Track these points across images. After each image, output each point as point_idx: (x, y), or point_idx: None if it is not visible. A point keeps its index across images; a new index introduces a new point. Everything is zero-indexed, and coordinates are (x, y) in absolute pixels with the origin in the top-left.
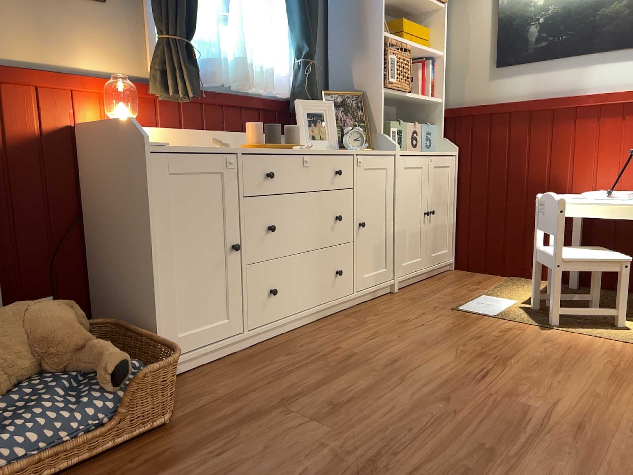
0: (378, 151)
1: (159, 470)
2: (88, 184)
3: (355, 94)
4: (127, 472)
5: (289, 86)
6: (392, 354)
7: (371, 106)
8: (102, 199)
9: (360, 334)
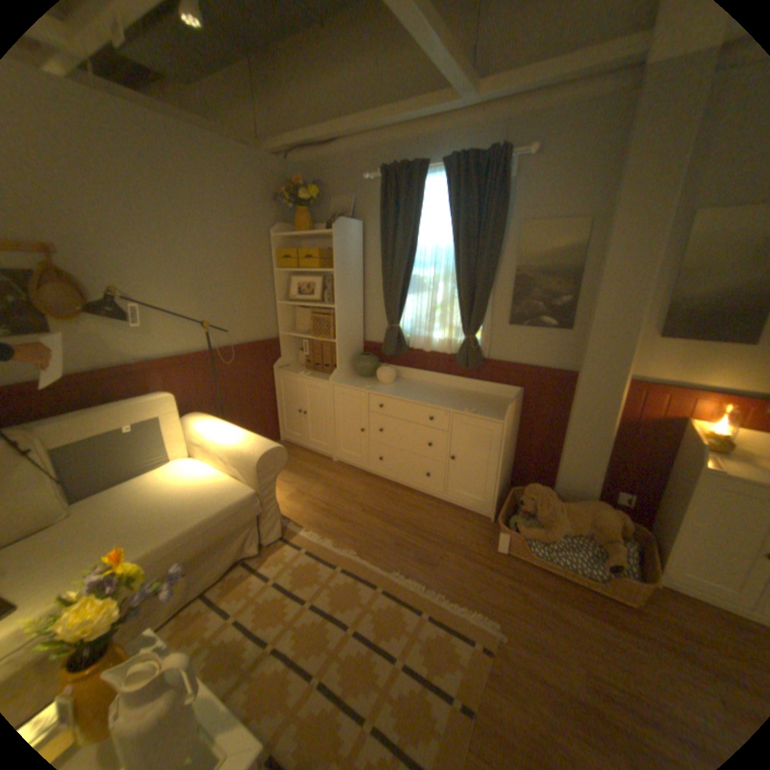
0: None
1: (608, 623)
2: (681, 456)
3: None
4: (596, 610)
5: None
6: None
7: None
8: (681, 471)
9: None
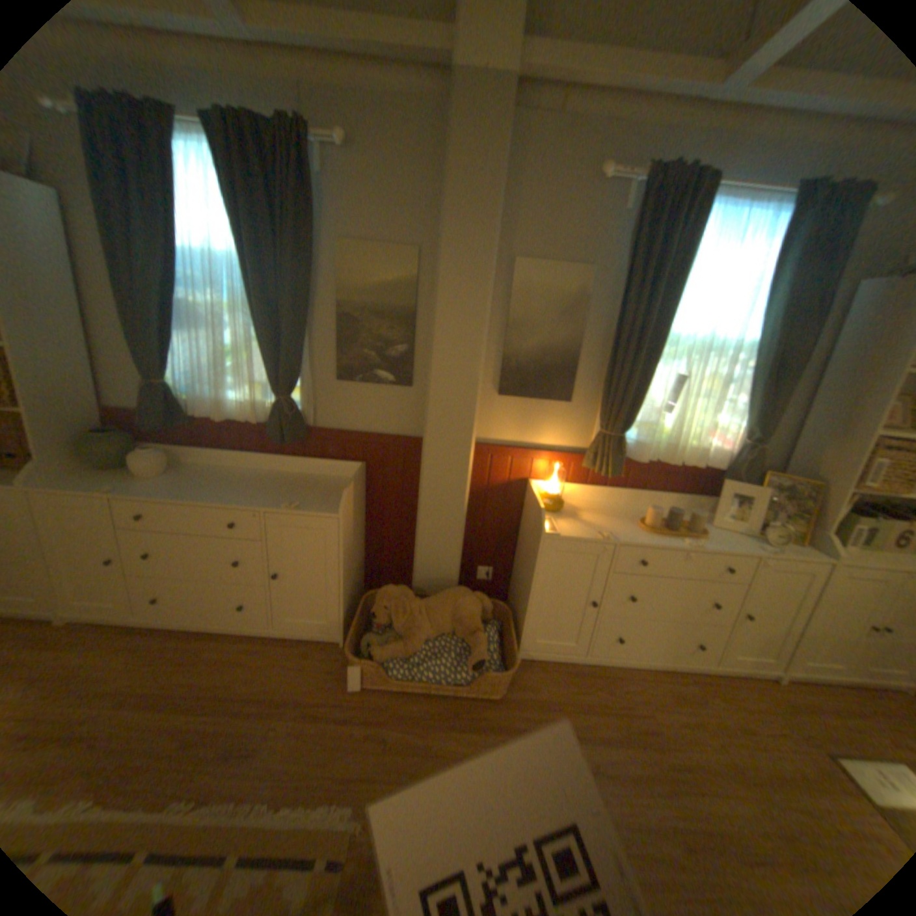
0: (810, 554)
1: (475, 731)
2: (524, 518)
3: (817, 480)
4: (463, 720)
5: (733, 457)
6: (693, 761)
7: (829, 501)
8: (525, 535)
9: (687, 716)
